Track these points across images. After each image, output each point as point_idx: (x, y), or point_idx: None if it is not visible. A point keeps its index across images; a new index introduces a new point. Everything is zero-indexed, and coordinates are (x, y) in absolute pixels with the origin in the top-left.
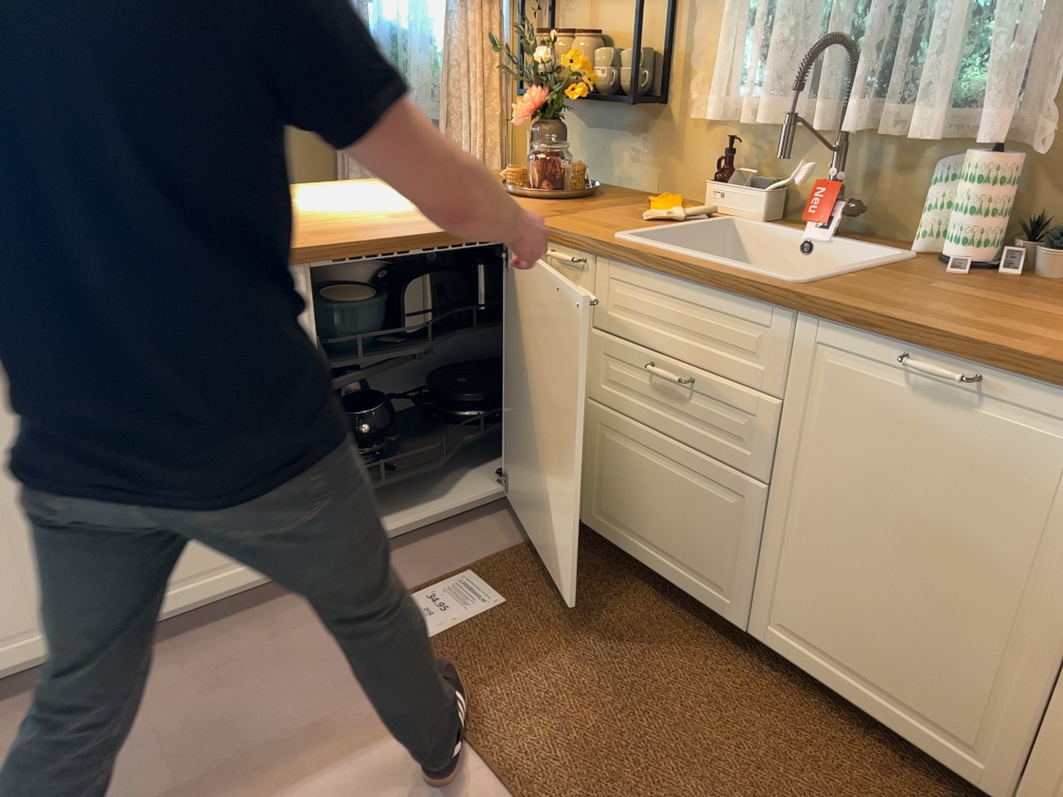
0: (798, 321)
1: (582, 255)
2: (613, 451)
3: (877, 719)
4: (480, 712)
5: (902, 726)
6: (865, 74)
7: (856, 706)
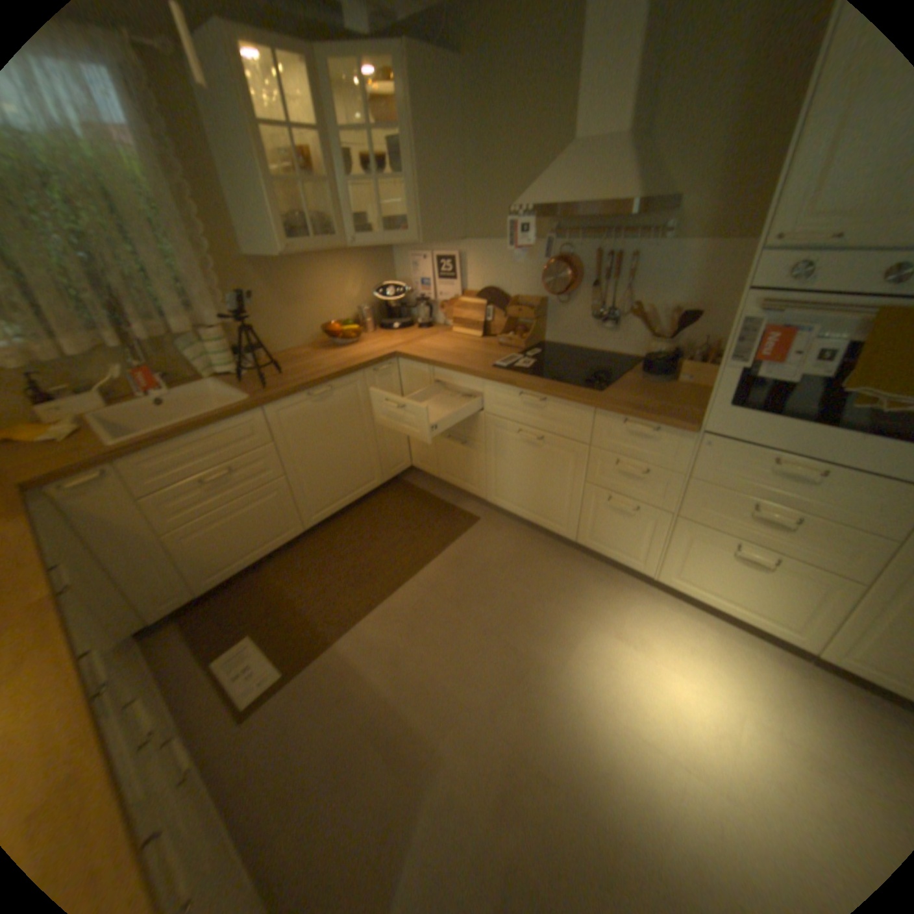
0: (262, 411)
1: (94, 475)
2: (196, 547)
3: (351, 503)
4: (332, 630)
5: (357, 496)
6: (127, 313)
7: (345, 507)
